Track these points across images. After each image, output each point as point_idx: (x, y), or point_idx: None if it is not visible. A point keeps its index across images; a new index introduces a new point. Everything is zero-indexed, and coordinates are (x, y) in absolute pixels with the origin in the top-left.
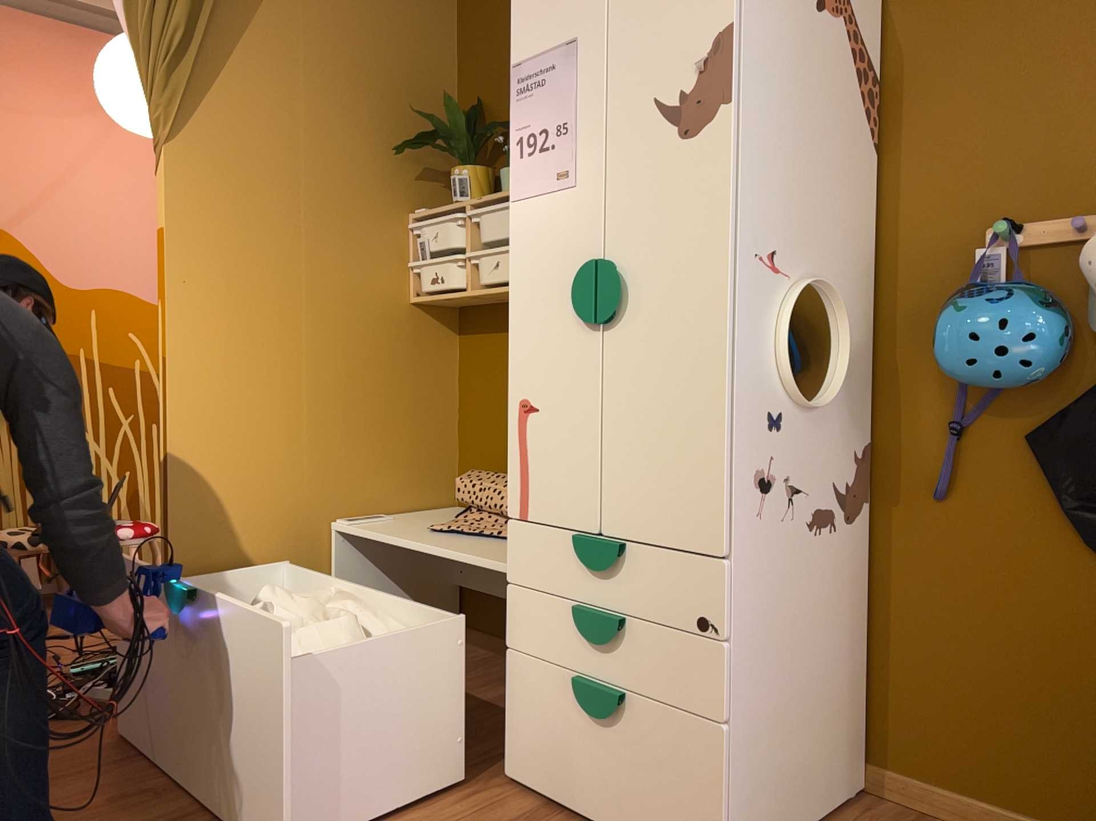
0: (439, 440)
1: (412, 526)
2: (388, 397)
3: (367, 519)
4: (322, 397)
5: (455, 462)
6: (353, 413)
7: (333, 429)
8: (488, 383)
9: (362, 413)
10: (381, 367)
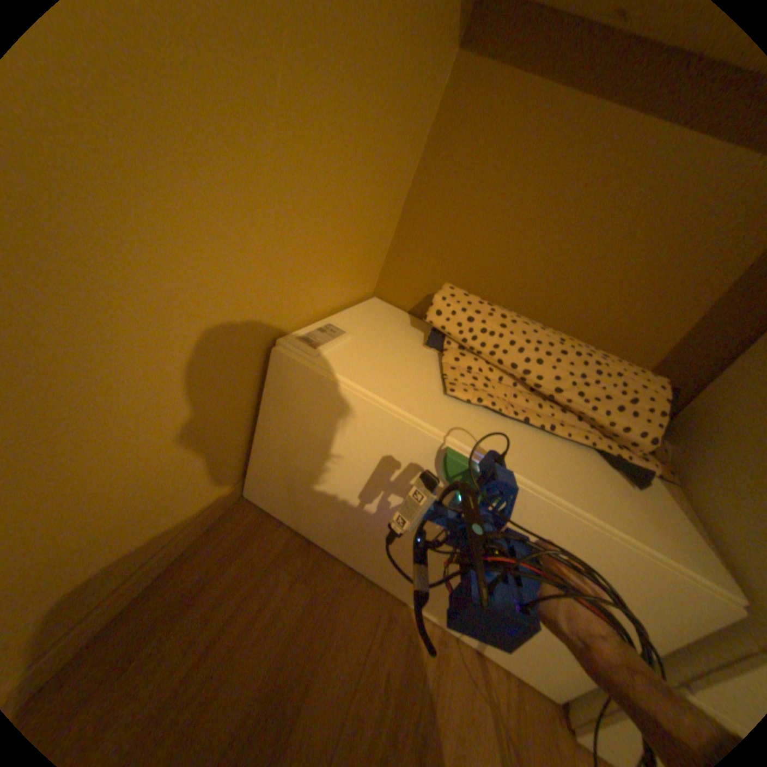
0: (393, 214)
1: (408, 366)
2: (384, 130)
3: (334, 335)
4: (318, 84)
5: (391, 244)
6: (345, 145)
7: (316, 171)
8: (493, 161)
9: (354, 149)
10: (397, 58)
